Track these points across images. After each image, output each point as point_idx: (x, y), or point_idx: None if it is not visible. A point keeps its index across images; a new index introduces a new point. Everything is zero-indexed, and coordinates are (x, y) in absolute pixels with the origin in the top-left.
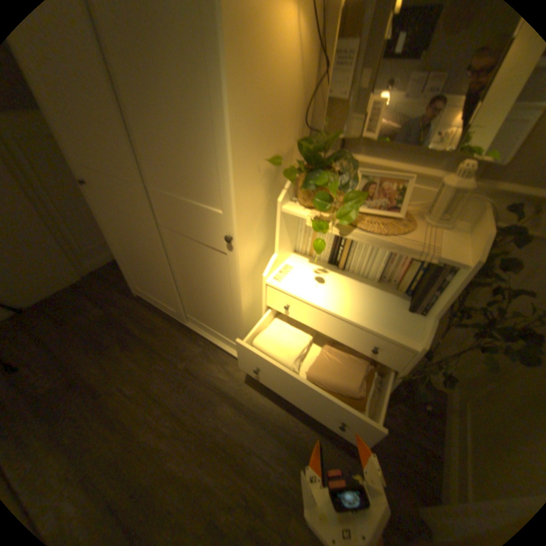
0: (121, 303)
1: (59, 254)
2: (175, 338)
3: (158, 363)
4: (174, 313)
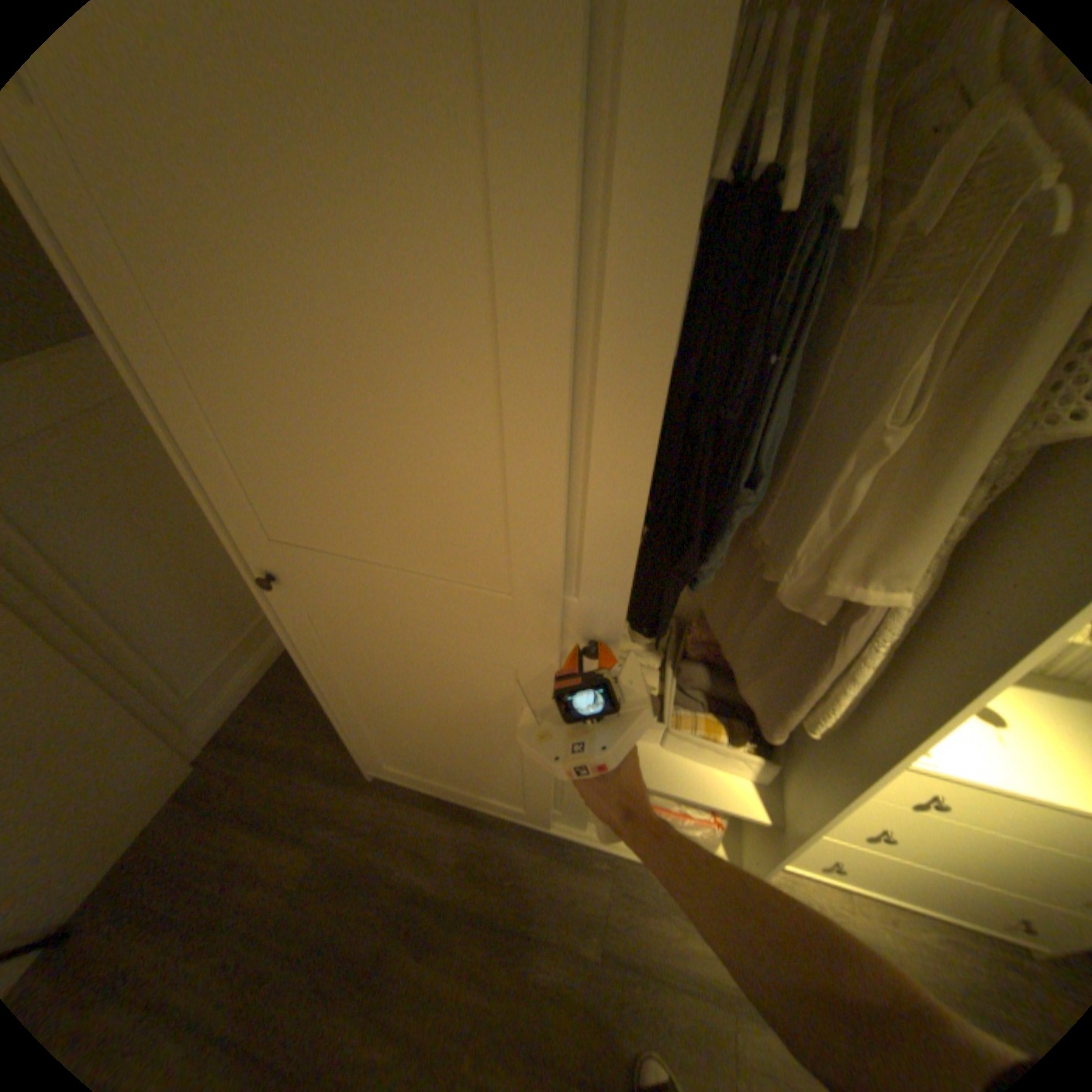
0: (347, 813)
1: (138, 736)
2: (536, 875)
3: (533, 967)
4: (520, 816)
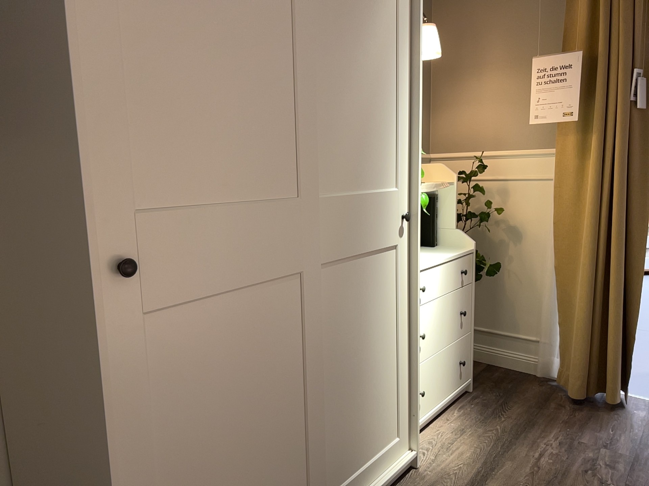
0: None
1: None
2: None
3: None
4: None
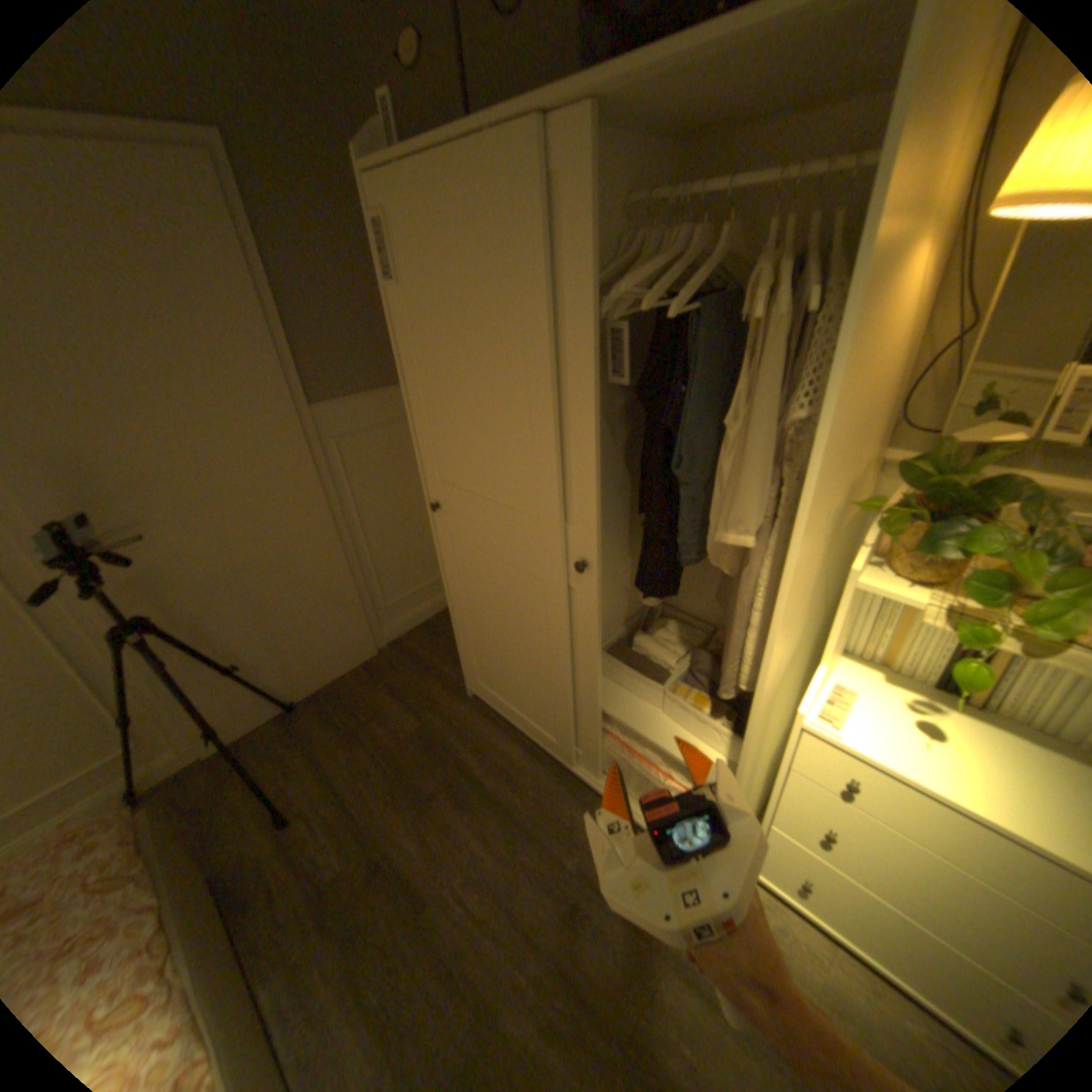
0: (449, 709)
1: (358, 612)
2: (553, 798)
3: (525, 851)
4: (553, 744)
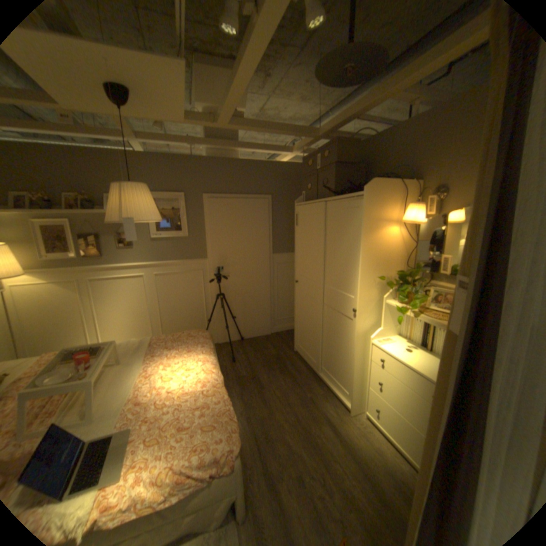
0: (287, 352)
1: (269, 317)
2: (311, 380)
3: (297, 388)
4: (315, 364)
